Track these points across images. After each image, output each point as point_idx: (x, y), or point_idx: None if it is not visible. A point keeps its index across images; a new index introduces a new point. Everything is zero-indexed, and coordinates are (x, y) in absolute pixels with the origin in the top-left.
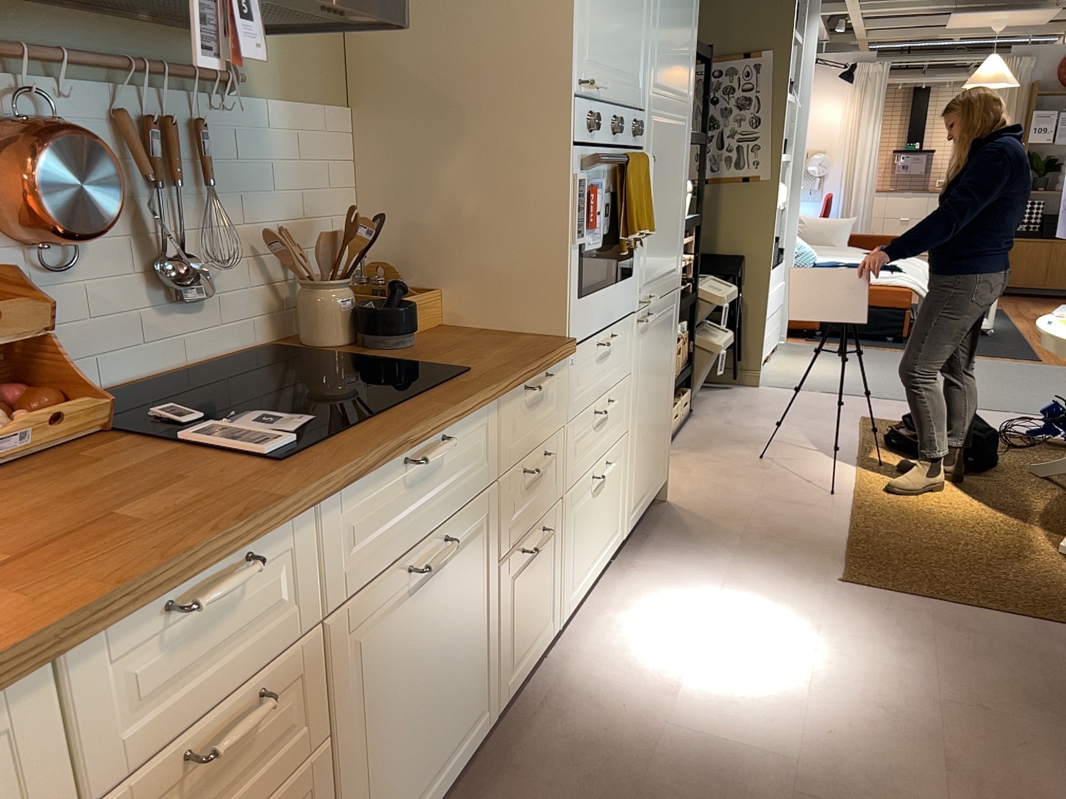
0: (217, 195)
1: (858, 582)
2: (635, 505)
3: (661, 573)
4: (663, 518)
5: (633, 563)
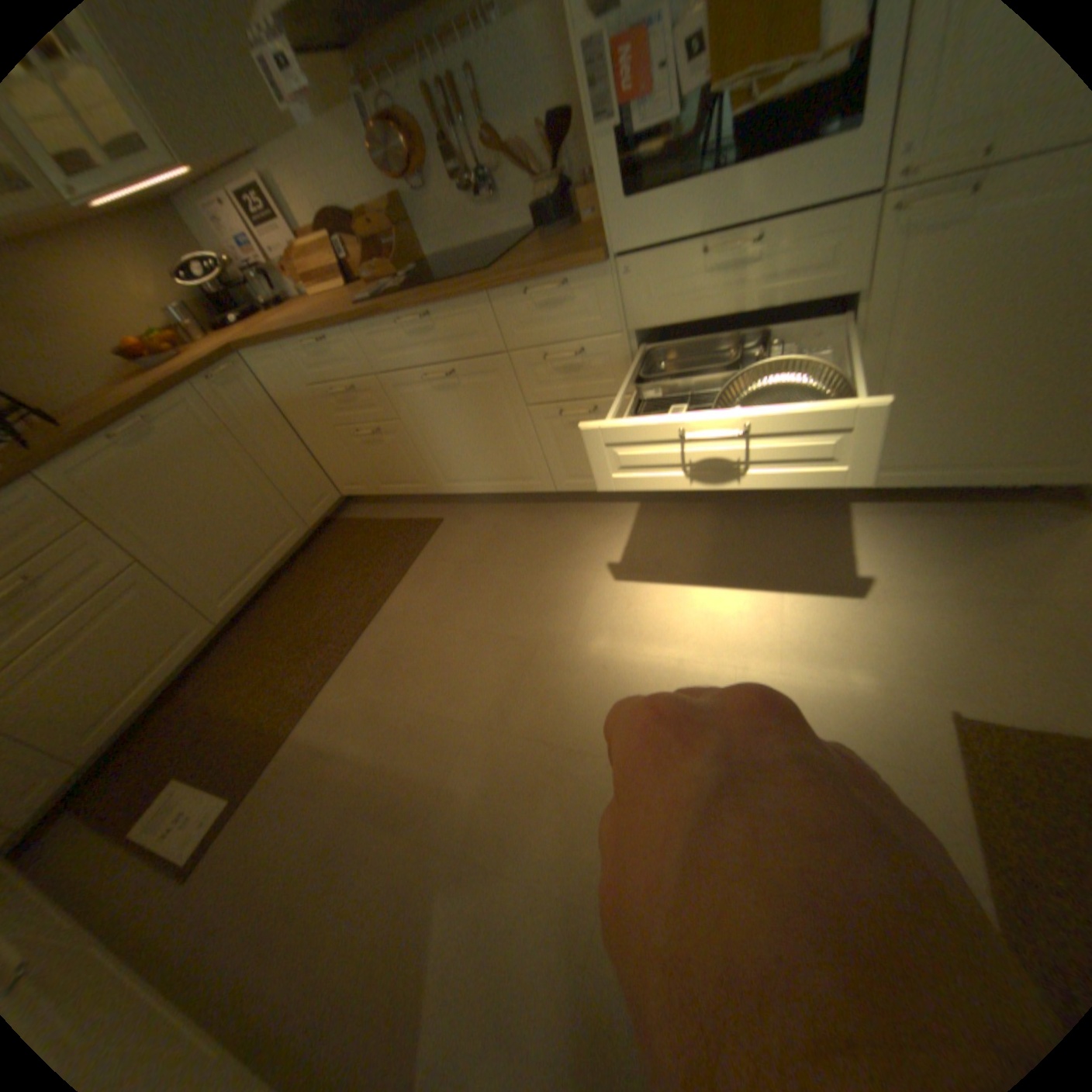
0: (493, 112)
1: (967, 742)
2: (893, 466)
3: (841, 539)
4: (1018, 519)
5: (849, 516)
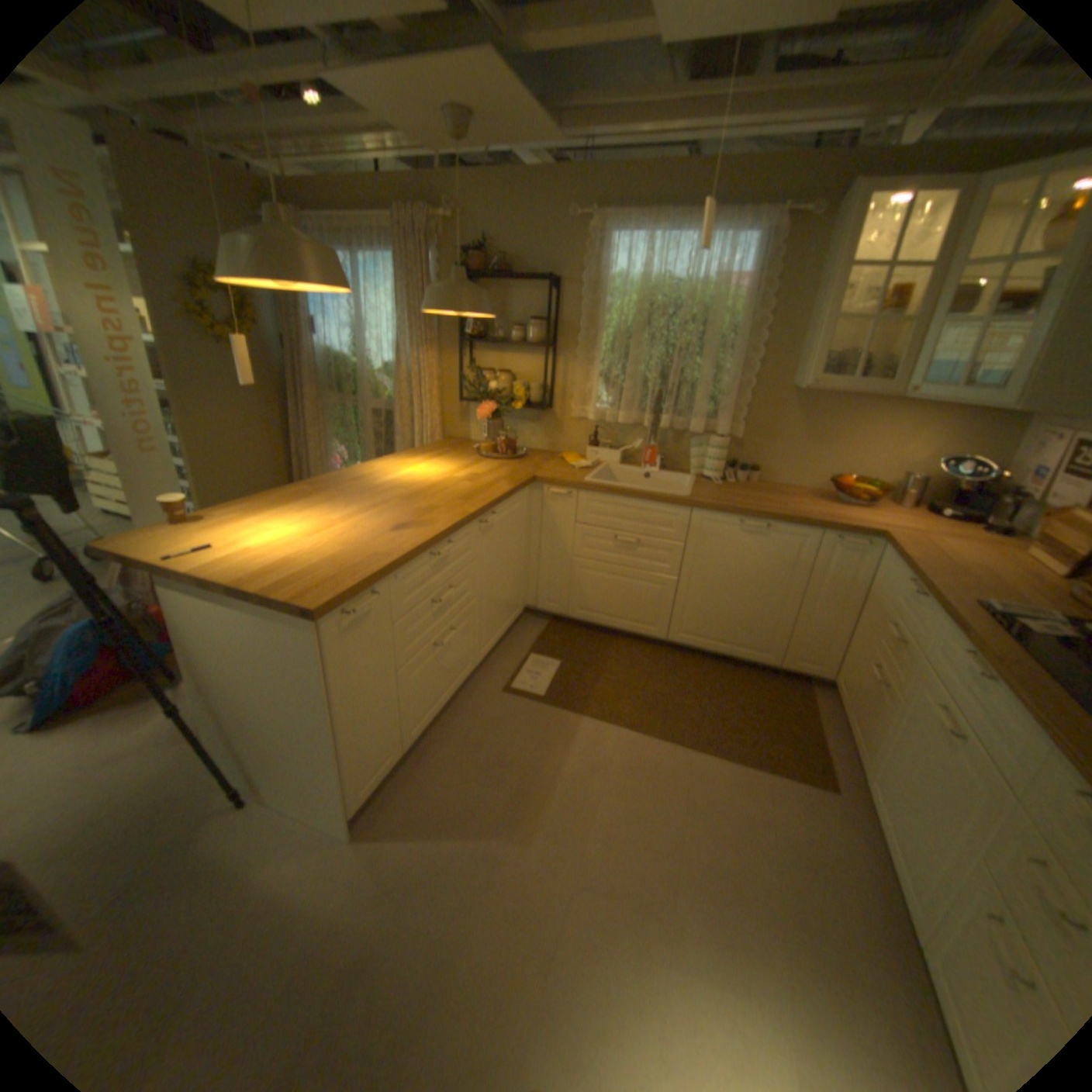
0: None
1: None
2: None
3: None
4: None
5: None
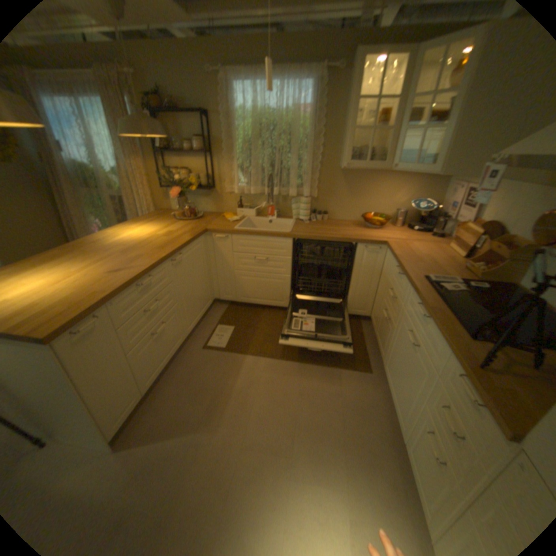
0: None
1: None
2: None
3: None
4: None
5: None
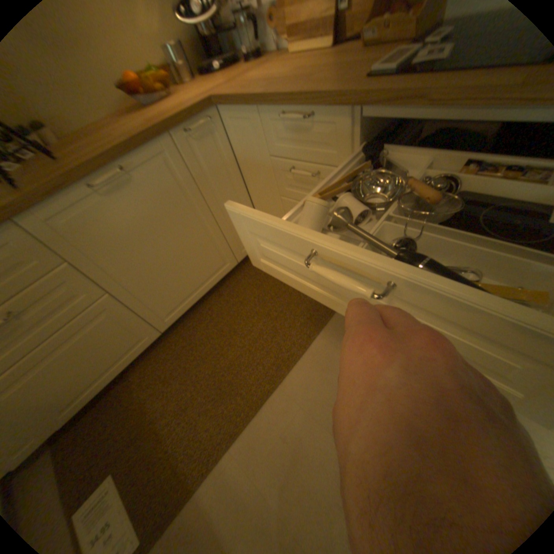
0: None
1: None
2: None
3: None
4: None
5: None
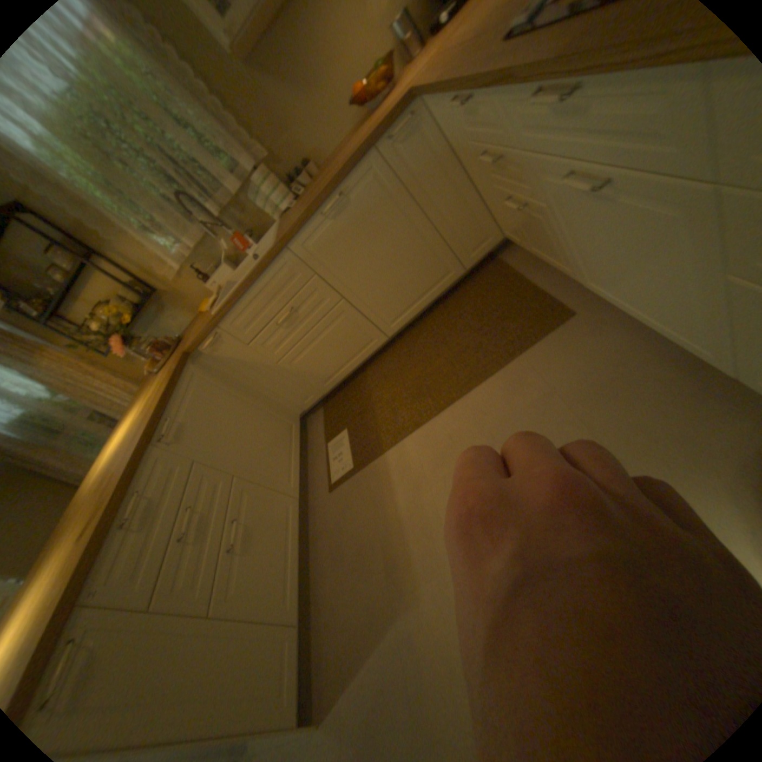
0: None
1: None
2: None
3: None
4: None
5: None
